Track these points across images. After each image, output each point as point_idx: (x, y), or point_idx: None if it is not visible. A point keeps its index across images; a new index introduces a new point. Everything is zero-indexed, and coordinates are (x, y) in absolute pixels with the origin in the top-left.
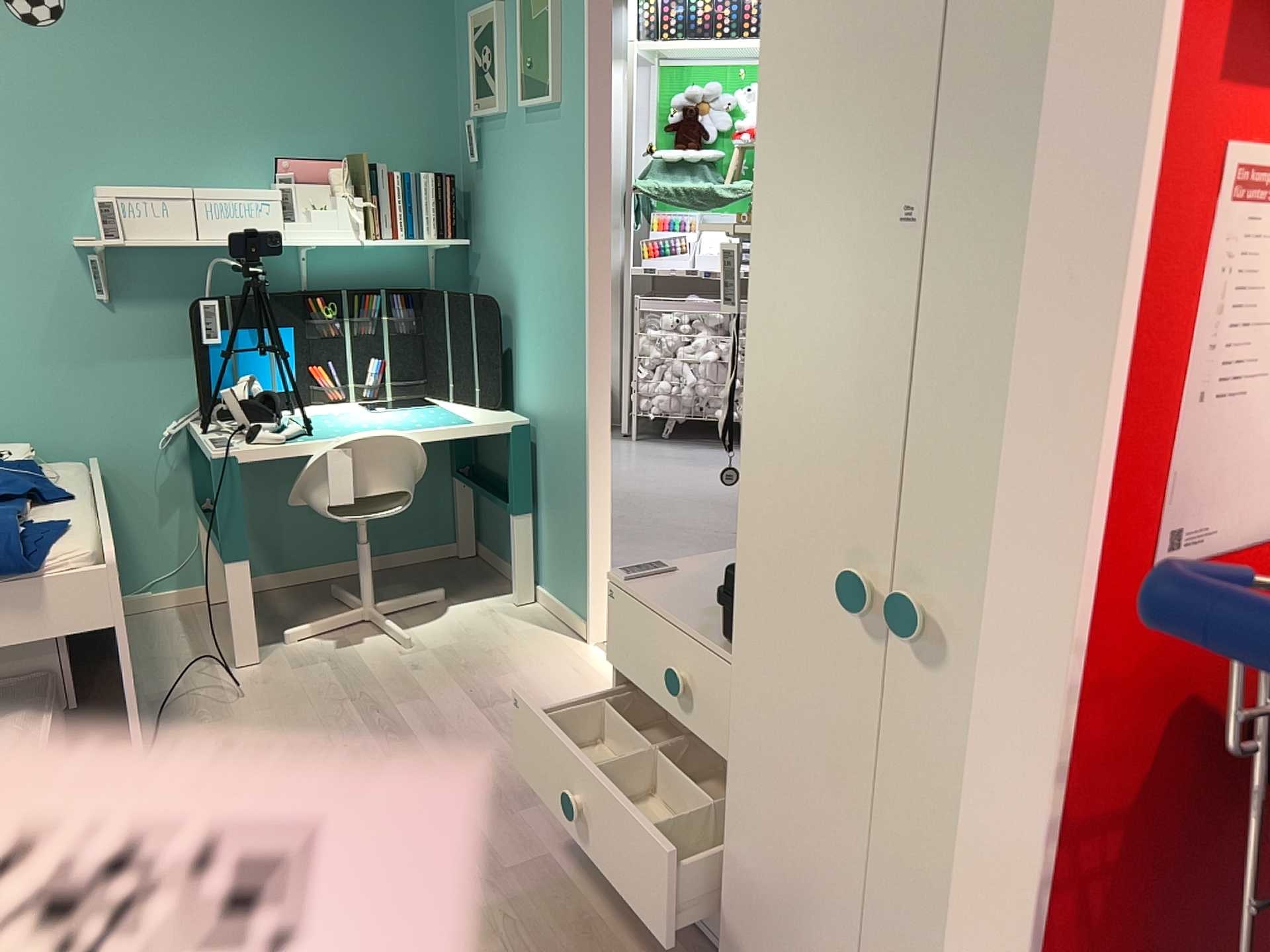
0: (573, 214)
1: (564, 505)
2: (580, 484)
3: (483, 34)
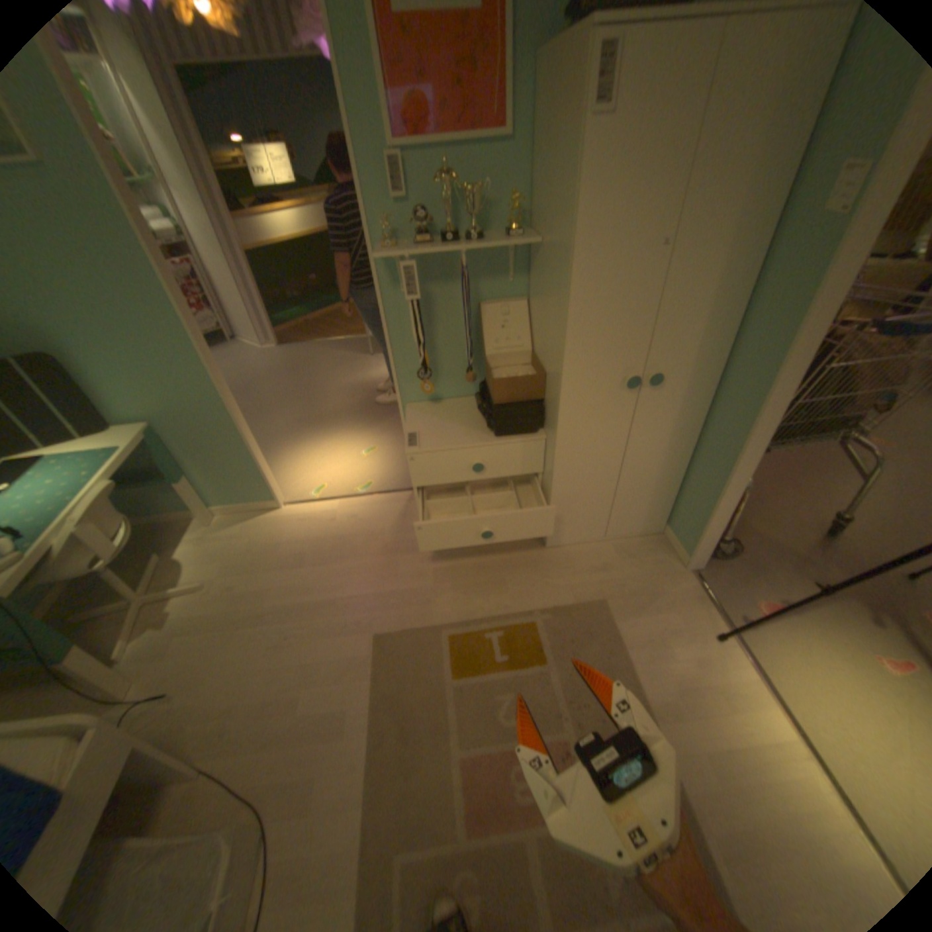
0: (126, 264)
1: (216, 456)
2: (230, 438)
3: None
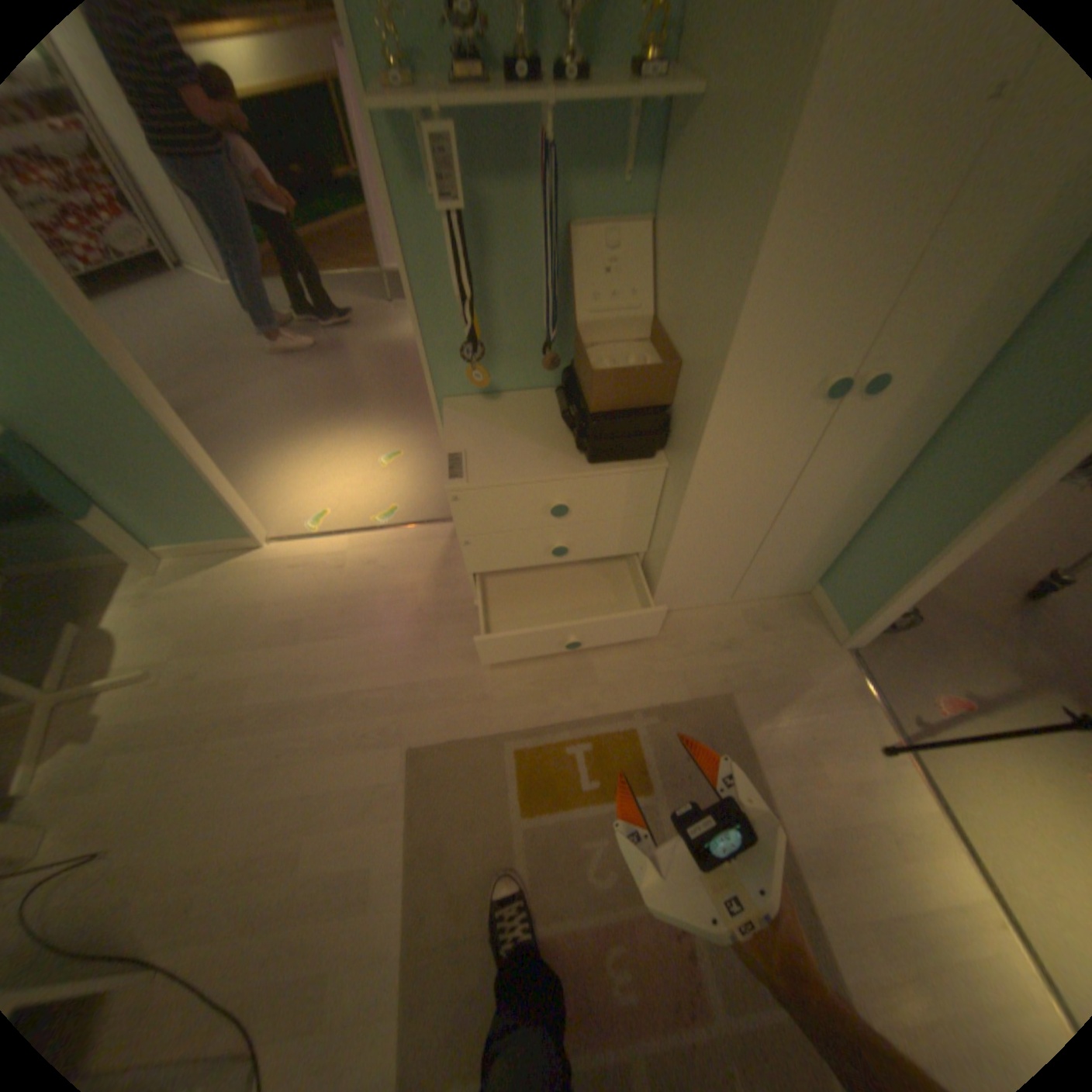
0: None
1: (143, 476)
2: (160, 449)
3: None
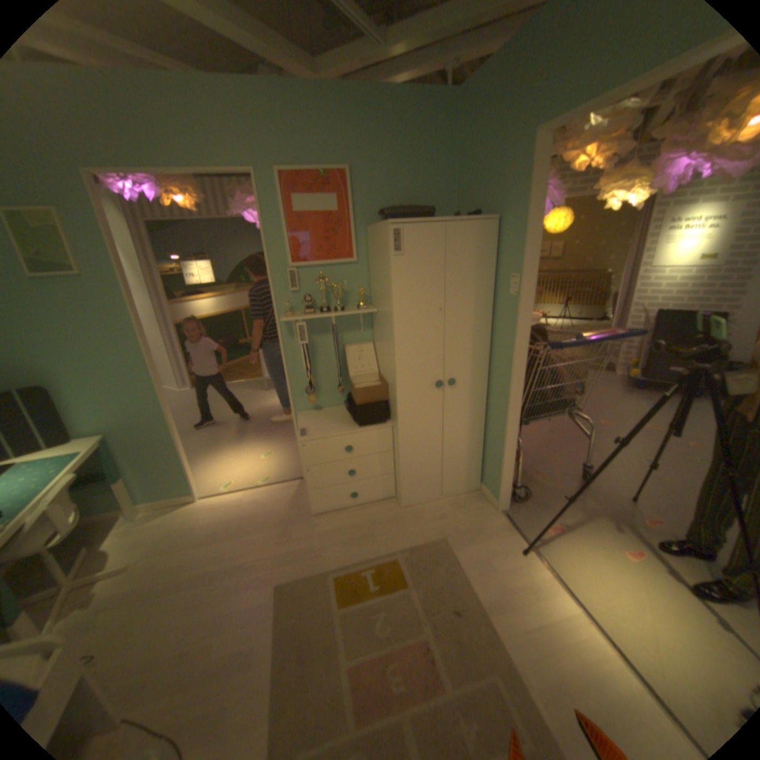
0: (117, 328)
1: (151, 460)
2: (165, 444)
3: None
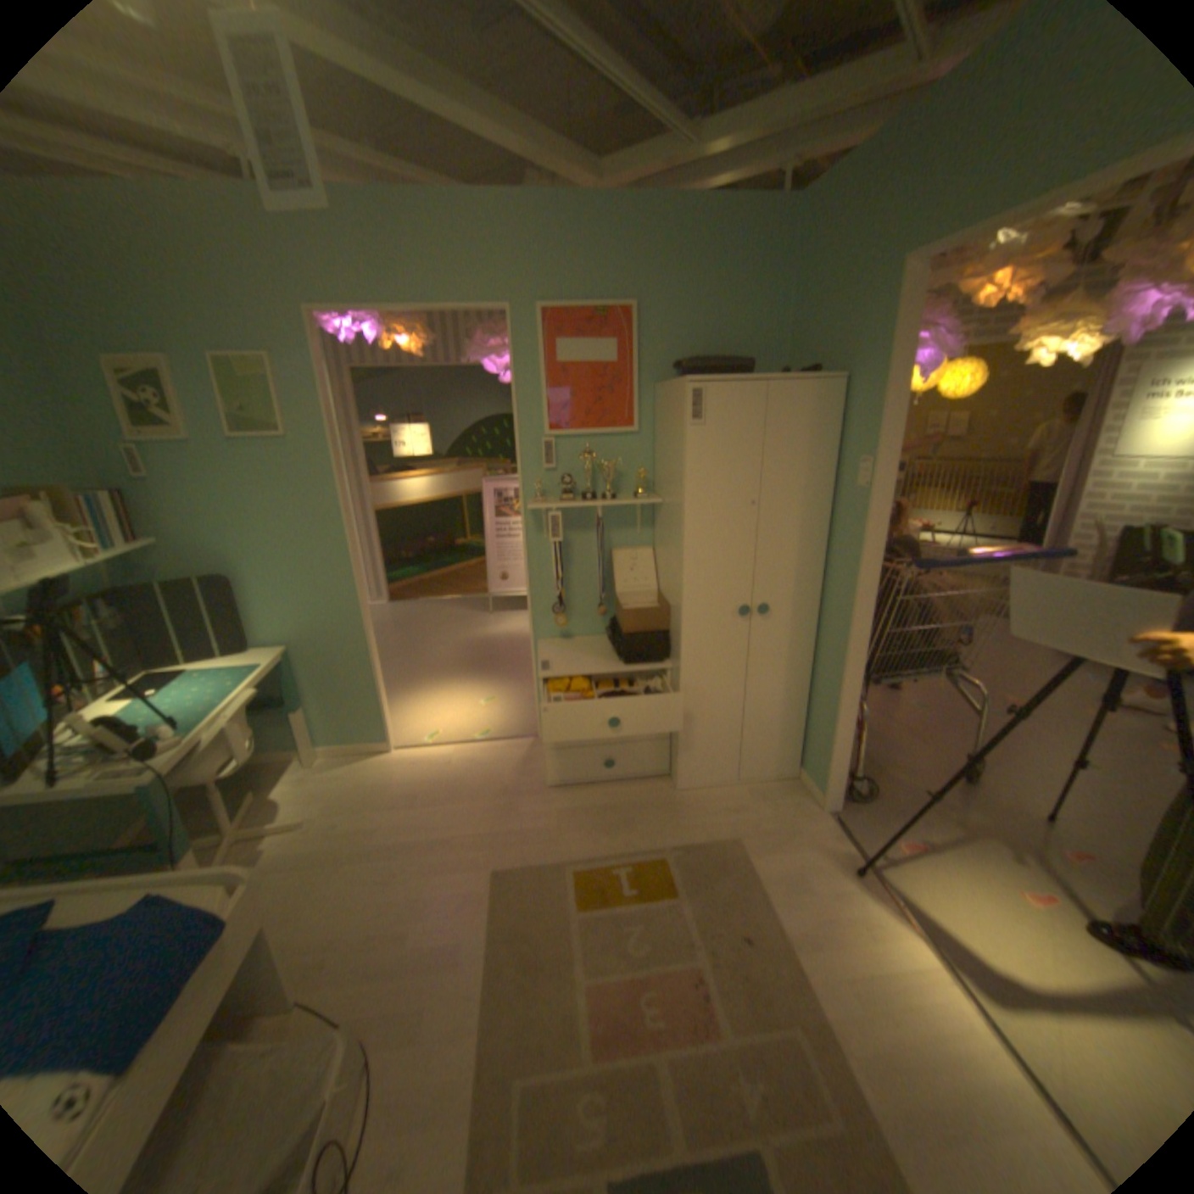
0: (319, 507)
1: (340, 686)
2: (360, 667)
3: (135, 375)
